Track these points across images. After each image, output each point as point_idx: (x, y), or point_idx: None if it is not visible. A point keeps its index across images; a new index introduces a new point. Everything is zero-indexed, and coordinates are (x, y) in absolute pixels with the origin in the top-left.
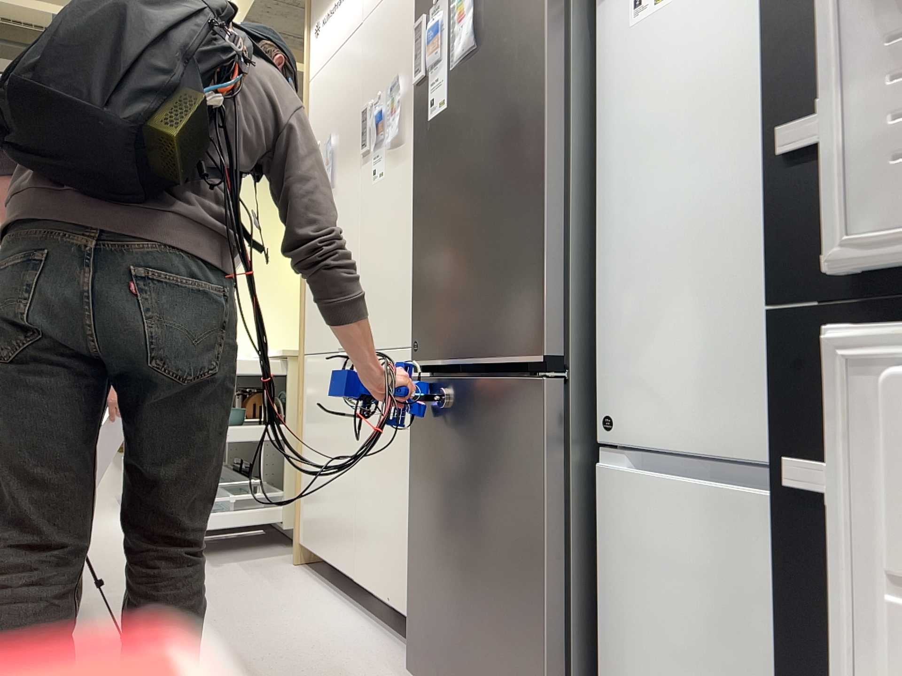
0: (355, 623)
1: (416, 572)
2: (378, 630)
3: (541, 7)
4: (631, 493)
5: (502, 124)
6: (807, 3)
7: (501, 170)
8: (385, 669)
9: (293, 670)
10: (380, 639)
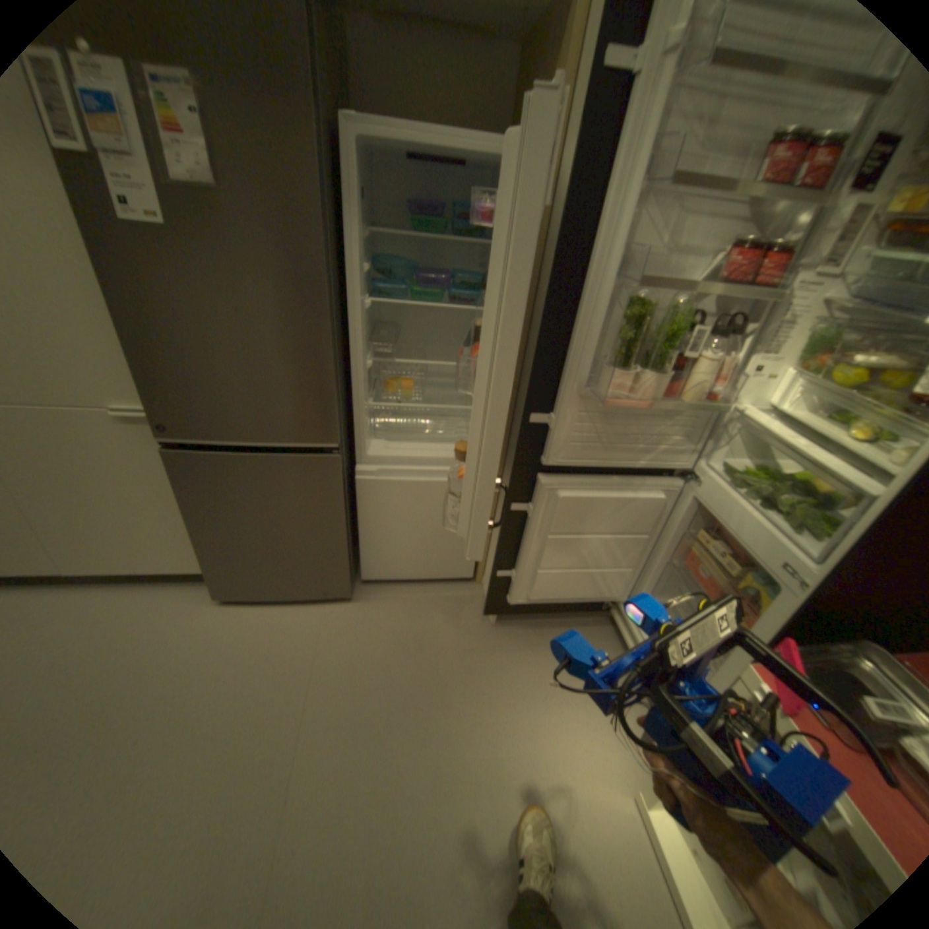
0: (96, 598)
1: (204, 555)
2: (125, 590)
3: (312, 204)
4: (375, 485)
5: (271, 284)
6: (542, 374)
7: (276, 321)
8: (180, 607)
9: (118, 656)
10: (139, 594)
